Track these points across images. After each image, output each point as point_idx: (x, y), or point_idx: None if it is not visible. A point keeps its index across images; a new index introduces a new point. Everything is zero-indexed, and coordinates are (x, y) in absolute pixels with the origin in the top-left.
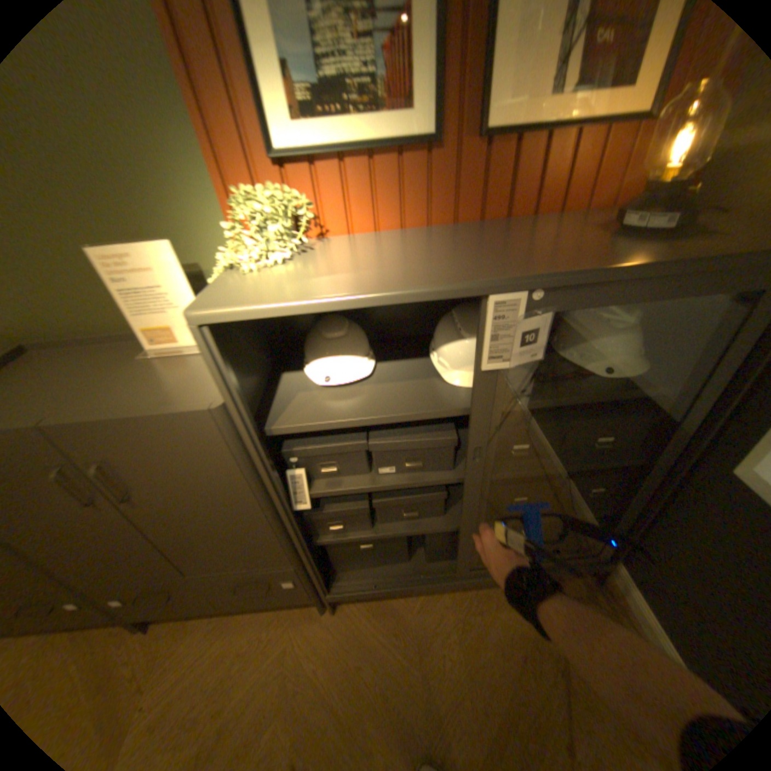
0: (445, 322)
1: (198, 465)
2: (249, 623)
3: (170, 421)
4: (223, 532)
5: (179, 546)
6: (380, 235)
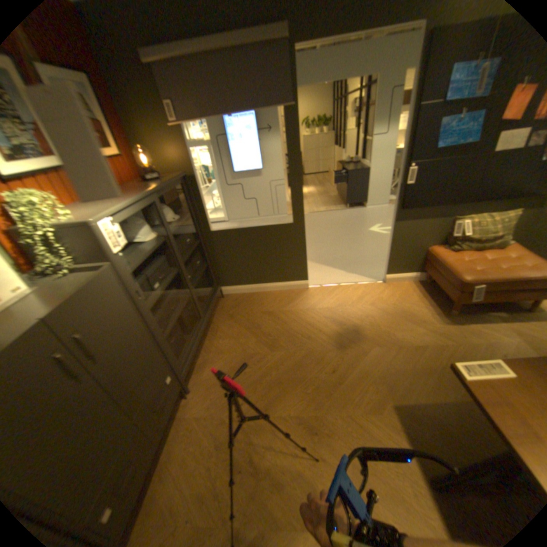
0: (125, 225)
1: (115, 302)
2: (169, 444)
3: (99, 278)
4: (135, 351)
5: (122, 383)
6: (71, 205)
